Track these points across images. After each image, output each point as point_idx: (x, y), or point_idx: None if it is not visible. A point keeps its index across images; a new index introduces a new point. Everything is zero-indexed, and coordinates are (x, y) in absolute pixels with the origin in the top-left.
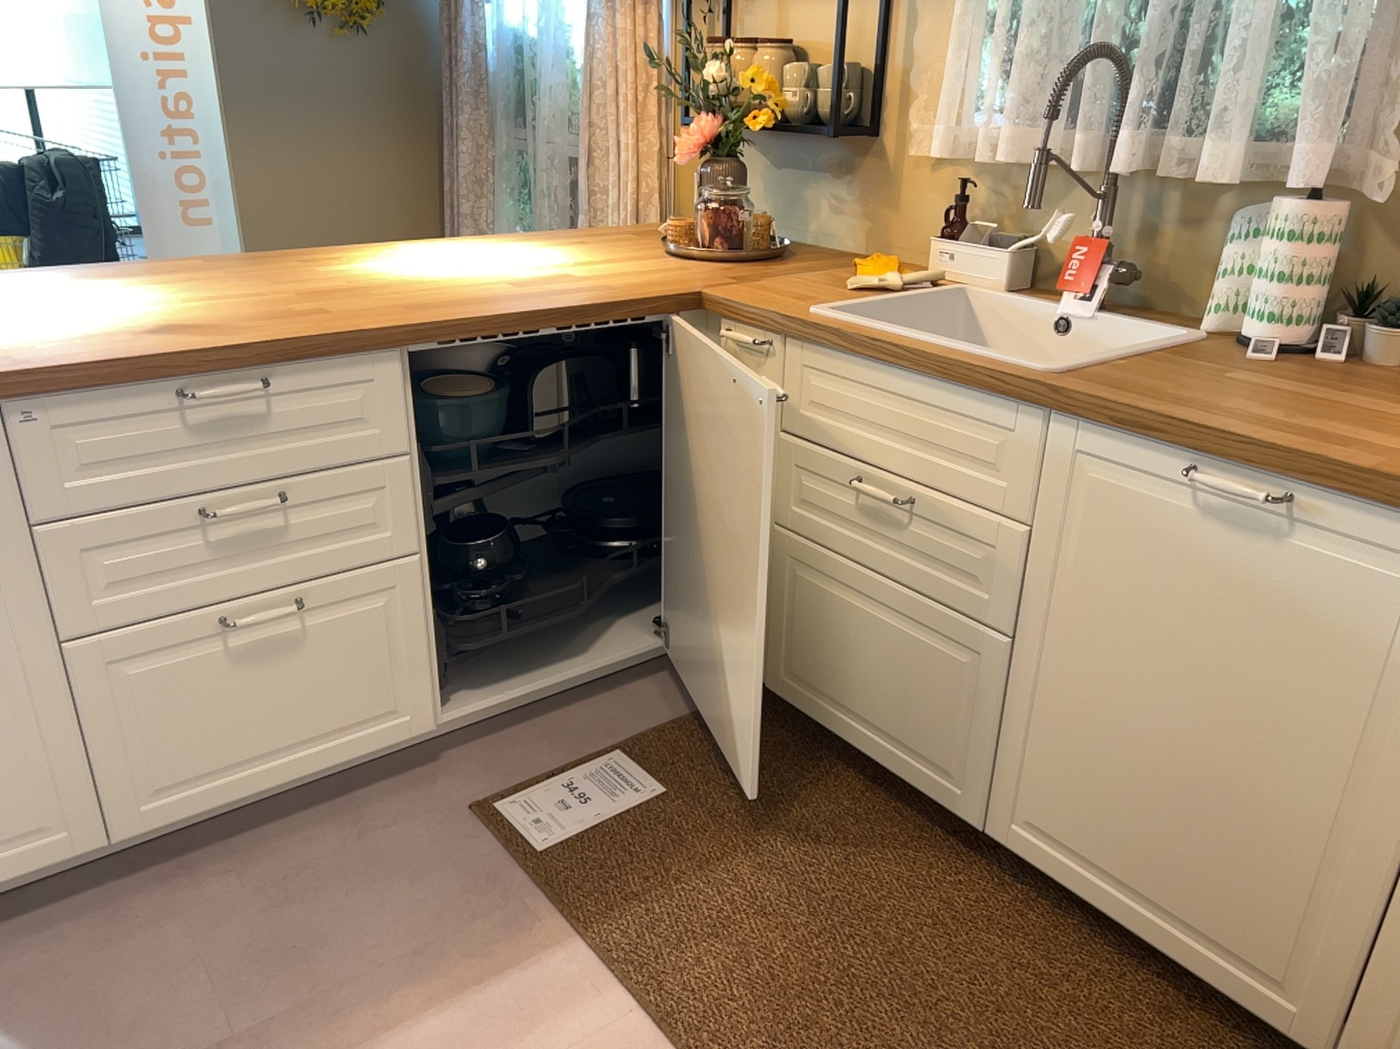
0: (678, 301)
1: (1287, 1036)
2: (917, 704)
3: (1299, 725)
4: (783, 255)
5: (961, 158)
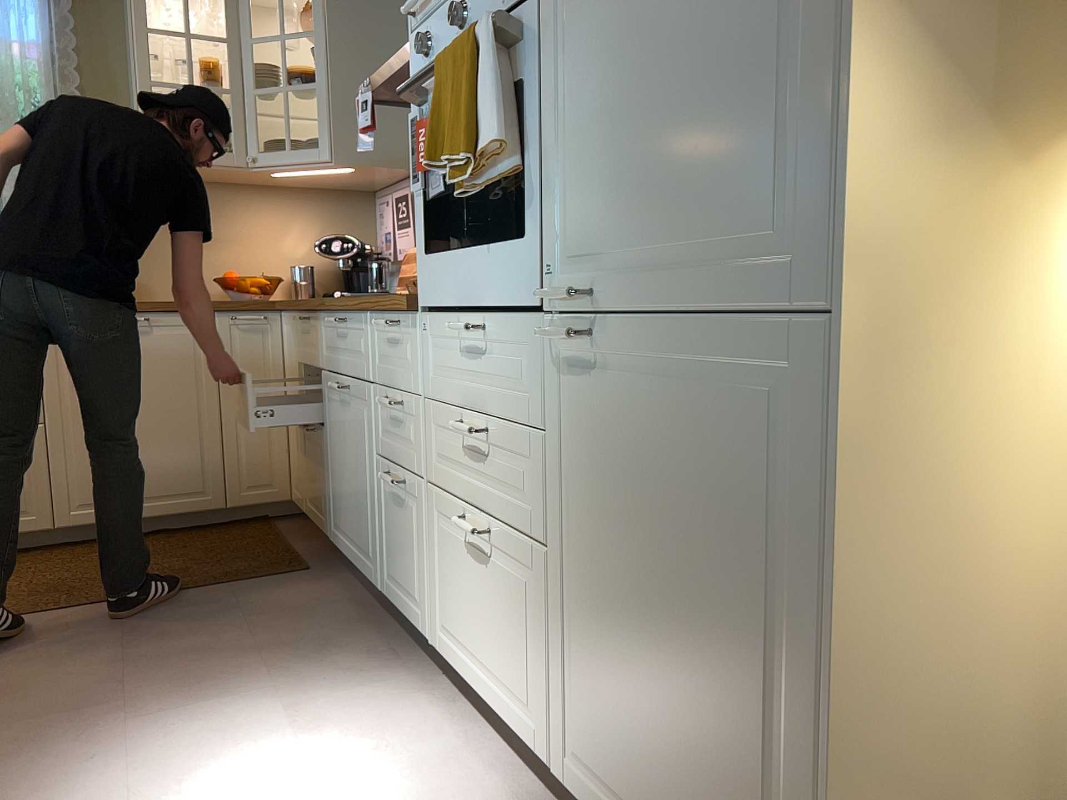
0: None
1: (209, 509)
2: None
3: (175, 394)
4: None
5: None
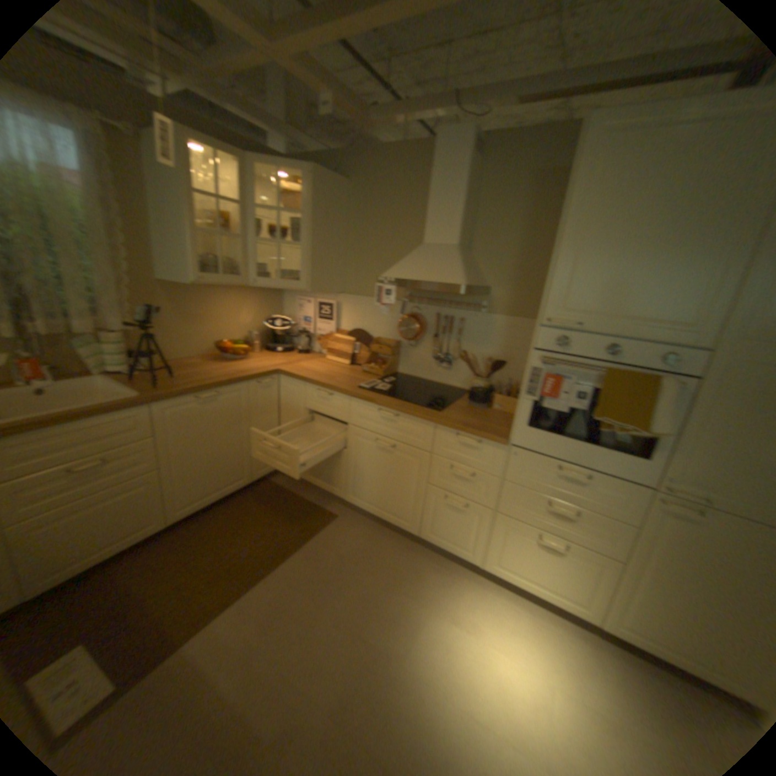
0: None
1: (243, 486)
2: (126, 520)
3: (228, 431)
4: None
5: None
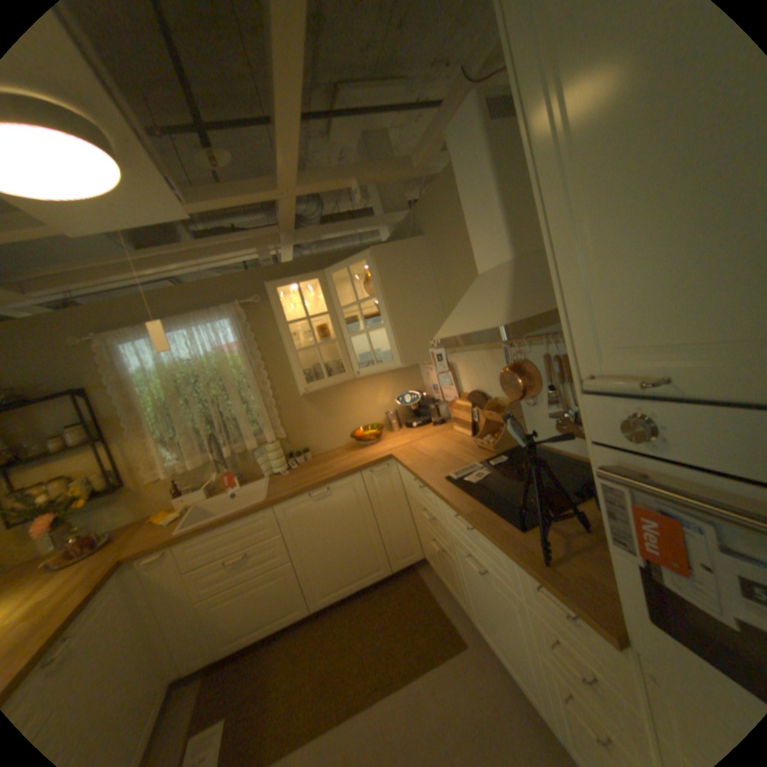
0: (114, 567)
1: (384, 578)
2: (274, 604)
3: (352, 523)
4: (109, 538)
5: (171, 474)
